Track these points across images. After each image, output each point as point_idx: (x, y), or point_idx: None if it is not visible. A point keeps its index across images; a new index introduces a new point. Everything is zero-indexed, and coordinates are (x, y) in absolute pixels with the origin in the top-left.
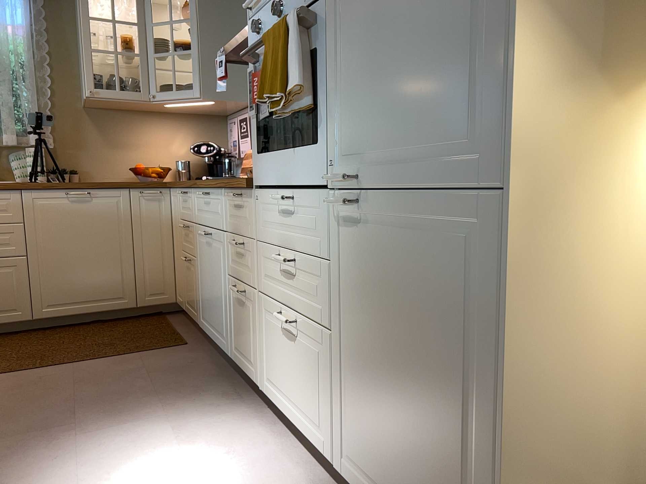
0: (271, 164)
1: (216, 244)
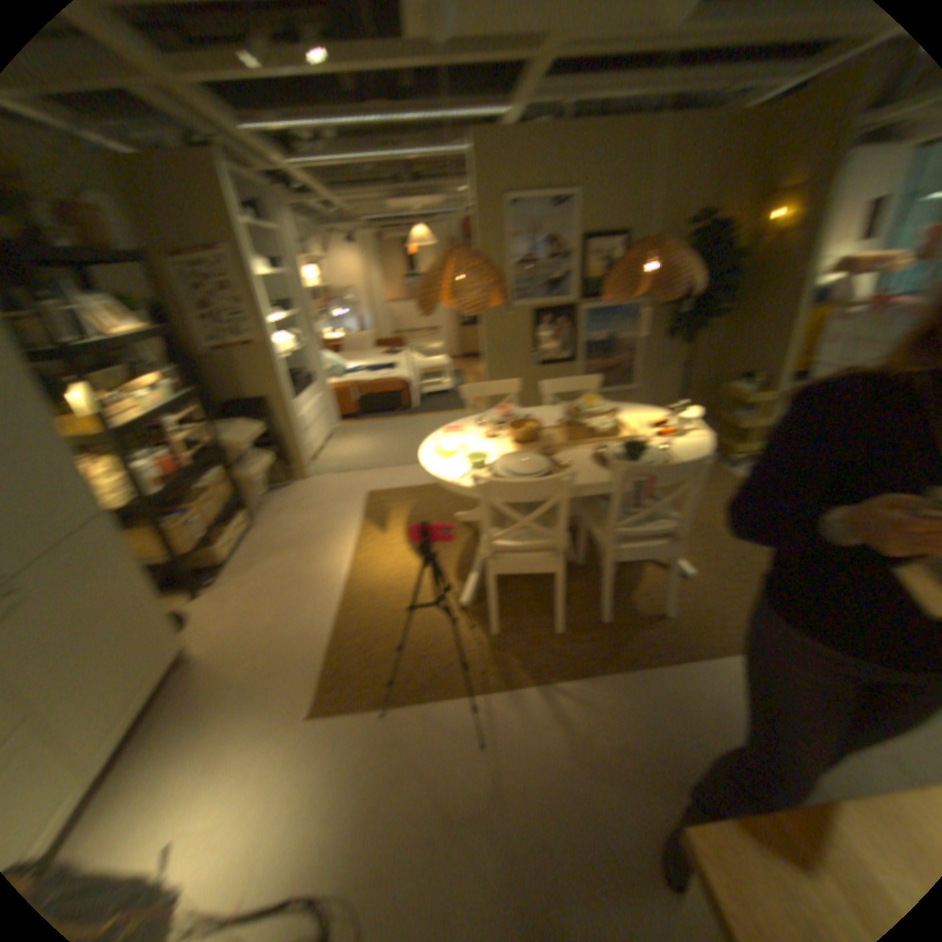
0: None
1: None
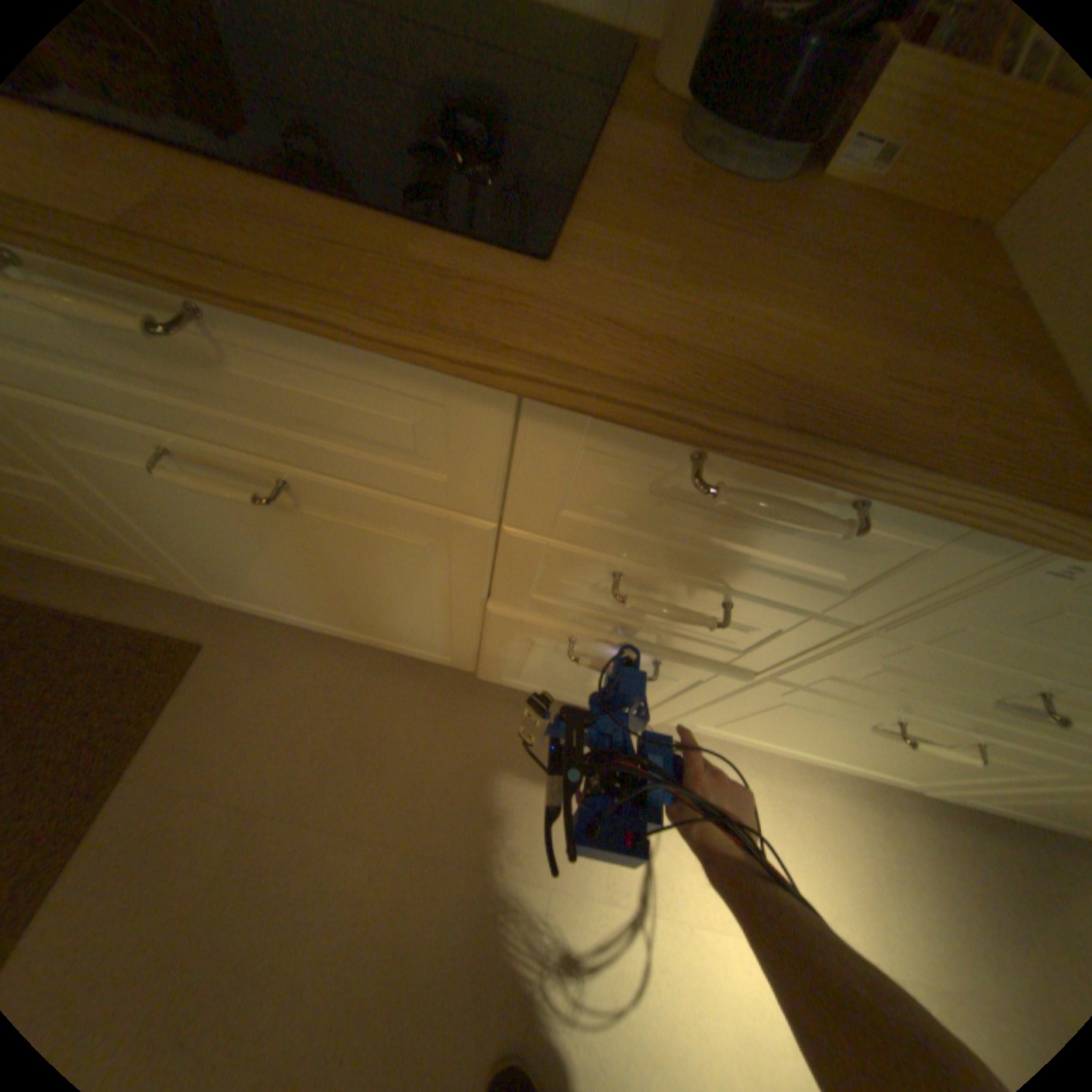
0: None
1: (365, 521)
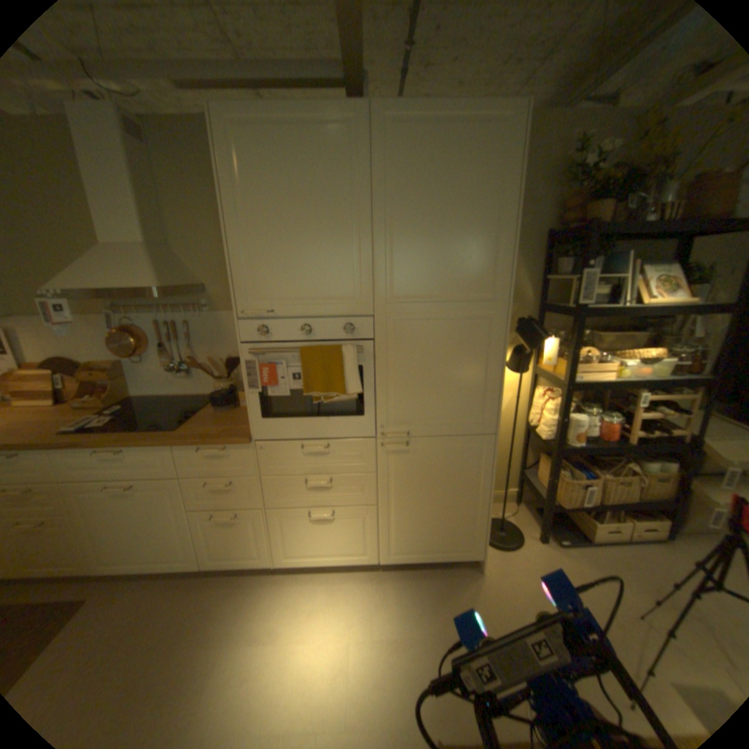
0: (288, 426)
1: (150, 493)
